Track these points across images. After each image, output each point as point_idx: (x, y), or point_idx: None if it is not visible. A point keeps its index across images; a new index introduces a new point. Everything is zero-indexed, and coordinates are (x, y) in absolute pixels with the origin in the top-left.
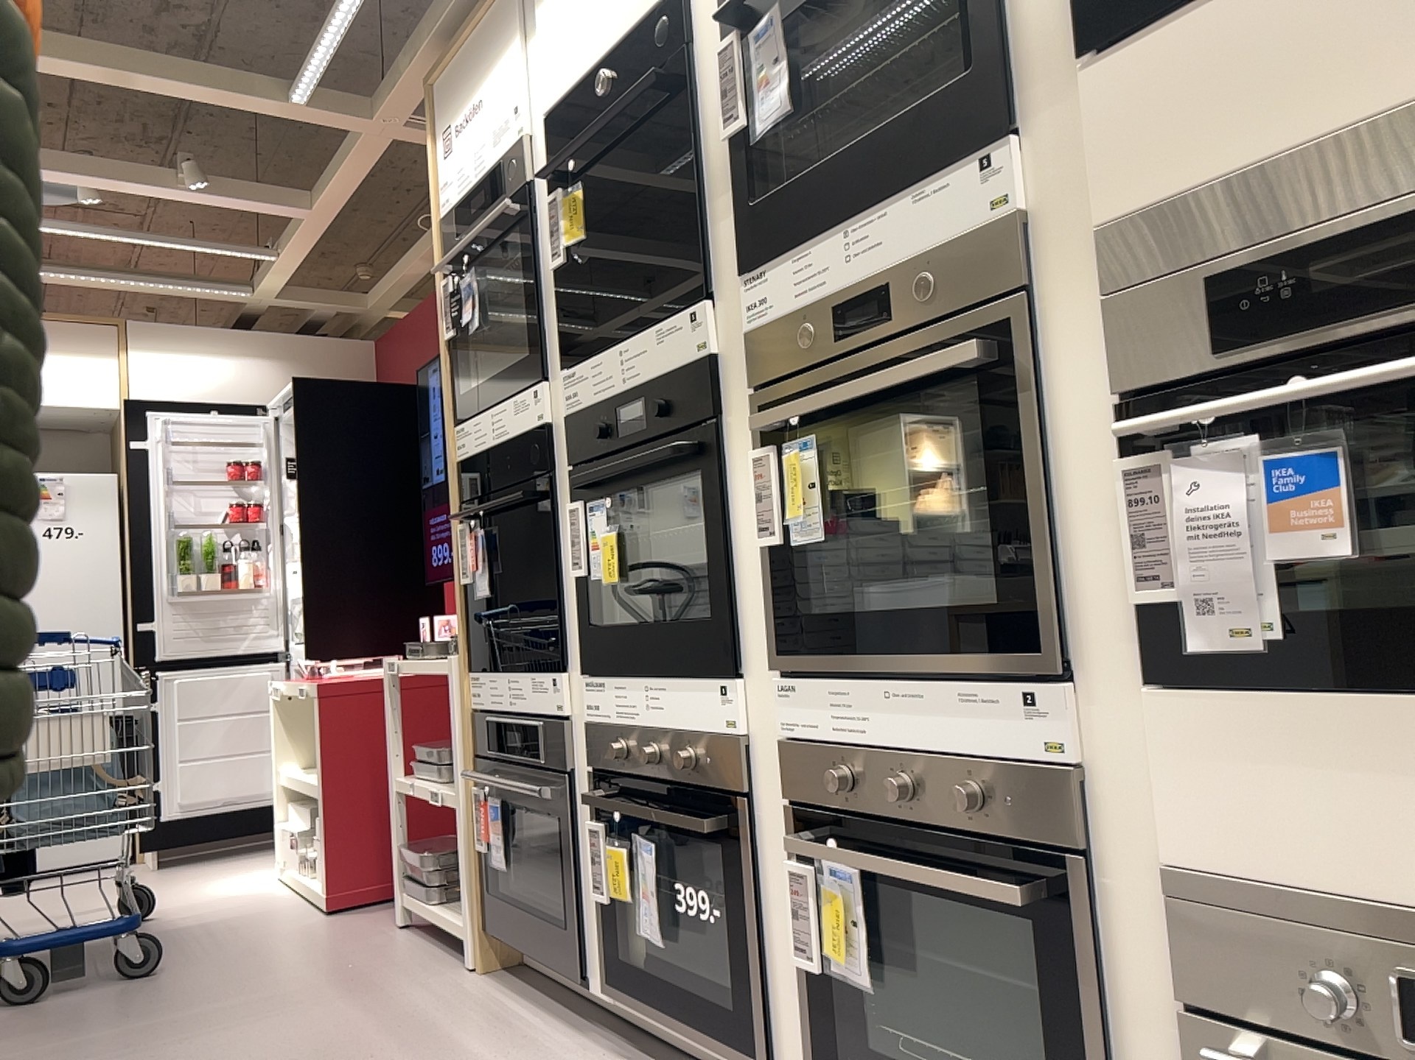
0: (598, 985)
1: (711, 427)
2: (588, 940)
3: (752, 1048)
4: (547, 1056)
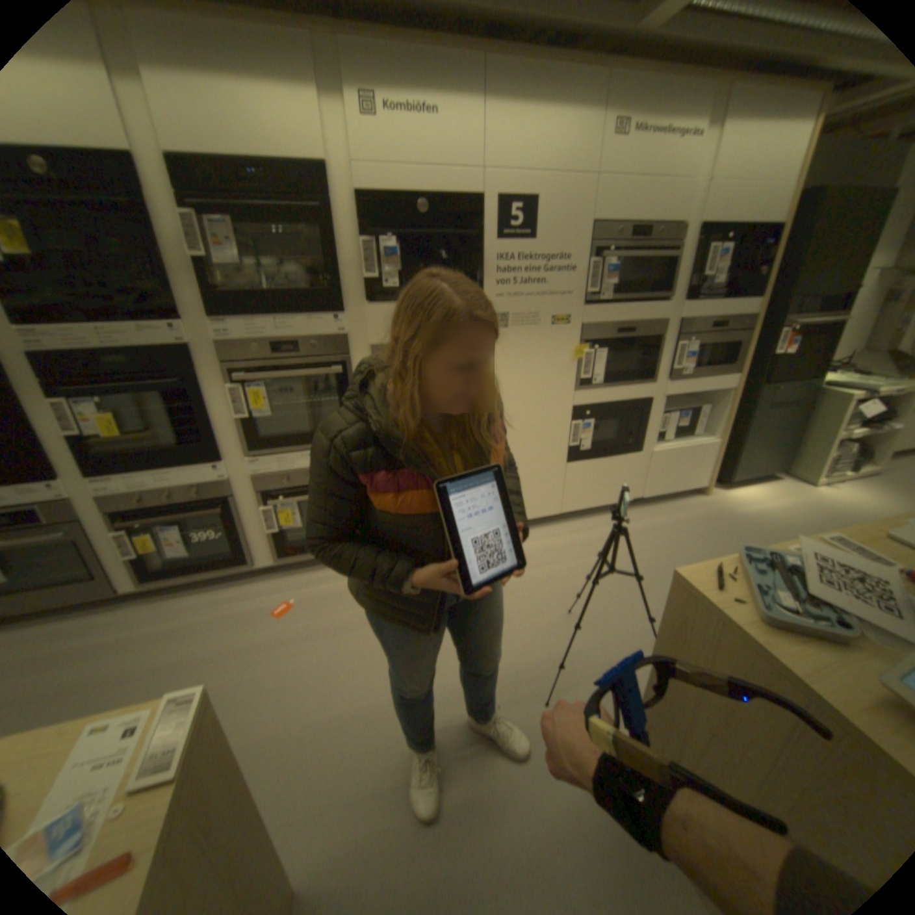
0: (124, 593)
1: (192, 377)
2: (110, 581)
3: (242, 566)
4: (118, 627)
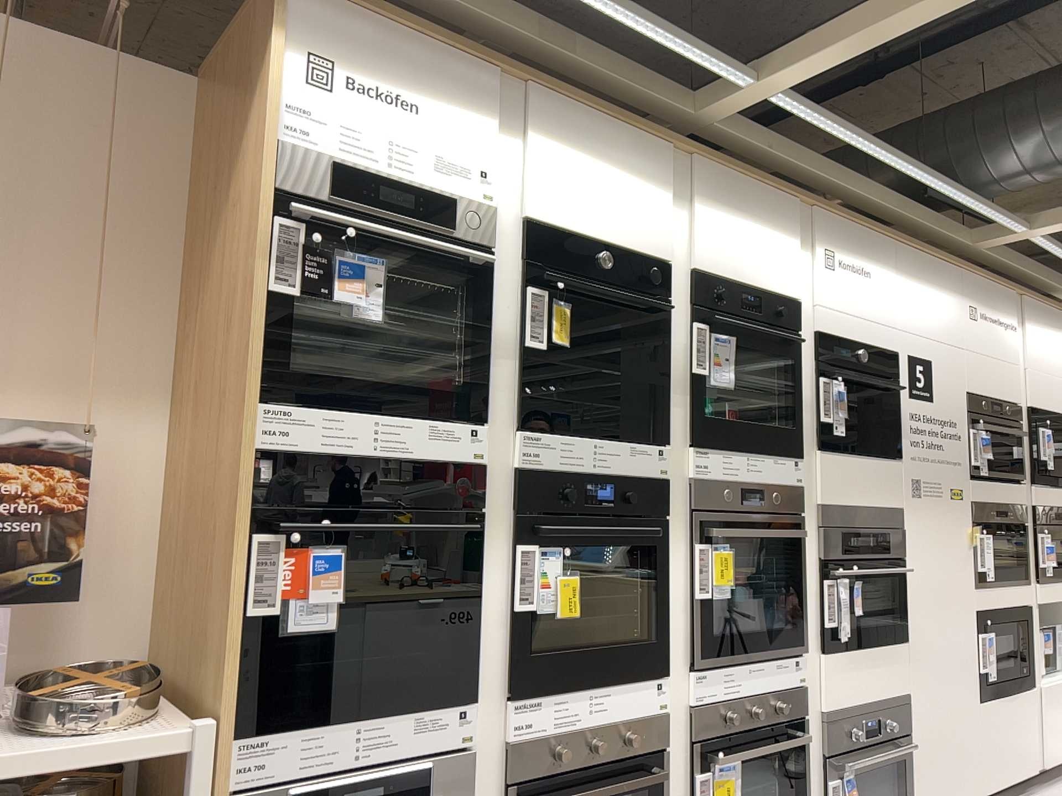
0: None
1: (660, 517)
2: None
3: None
4: None
